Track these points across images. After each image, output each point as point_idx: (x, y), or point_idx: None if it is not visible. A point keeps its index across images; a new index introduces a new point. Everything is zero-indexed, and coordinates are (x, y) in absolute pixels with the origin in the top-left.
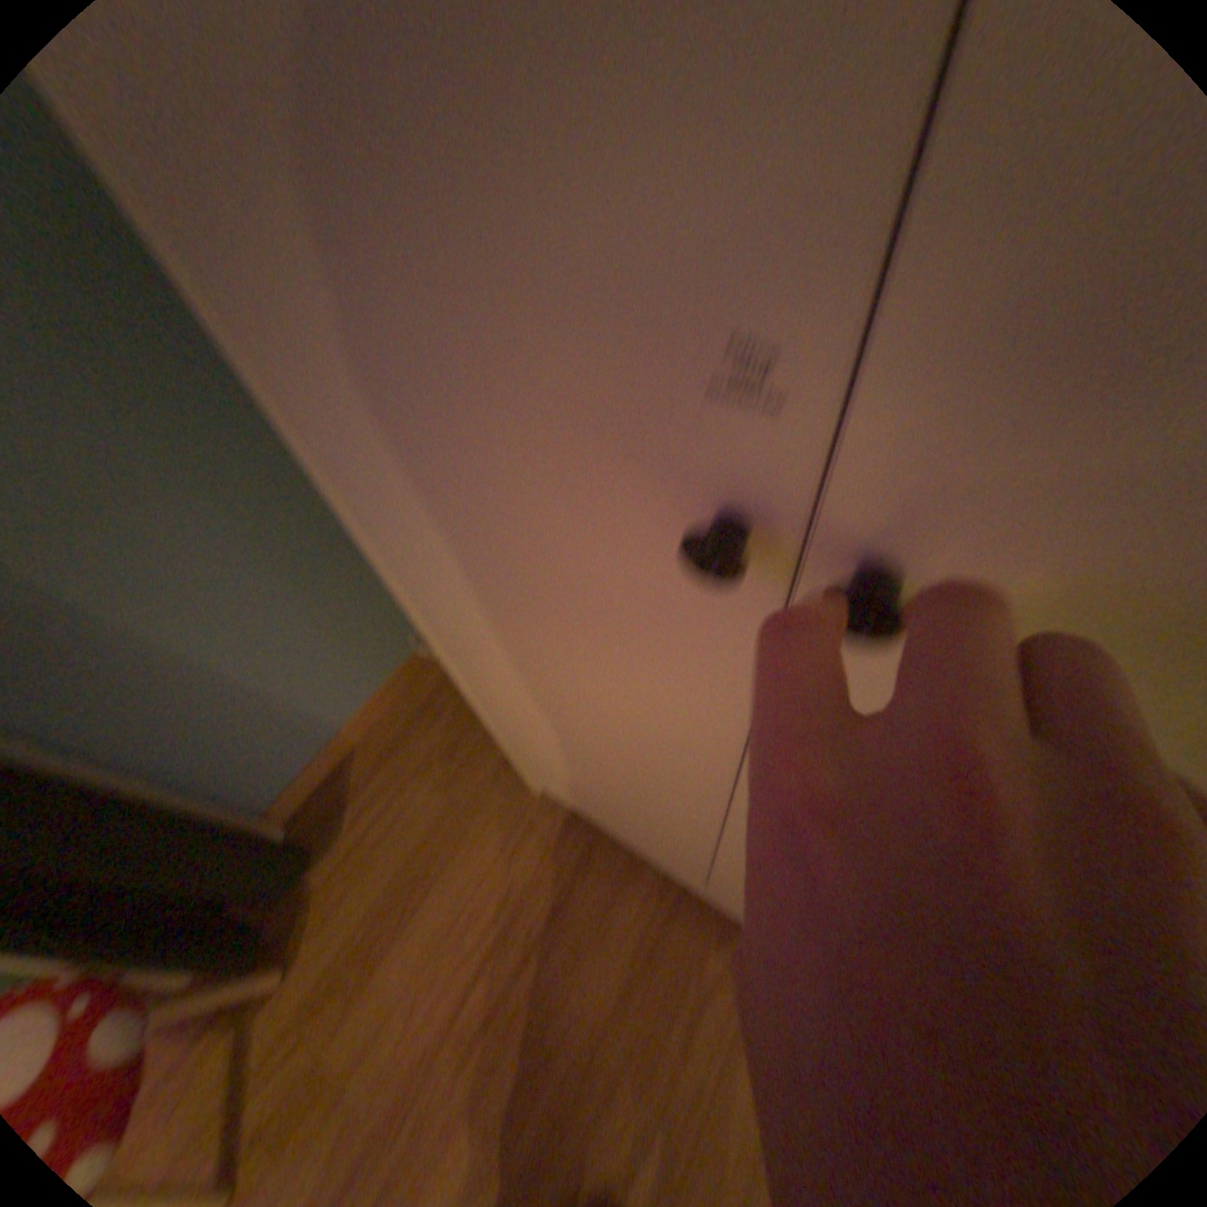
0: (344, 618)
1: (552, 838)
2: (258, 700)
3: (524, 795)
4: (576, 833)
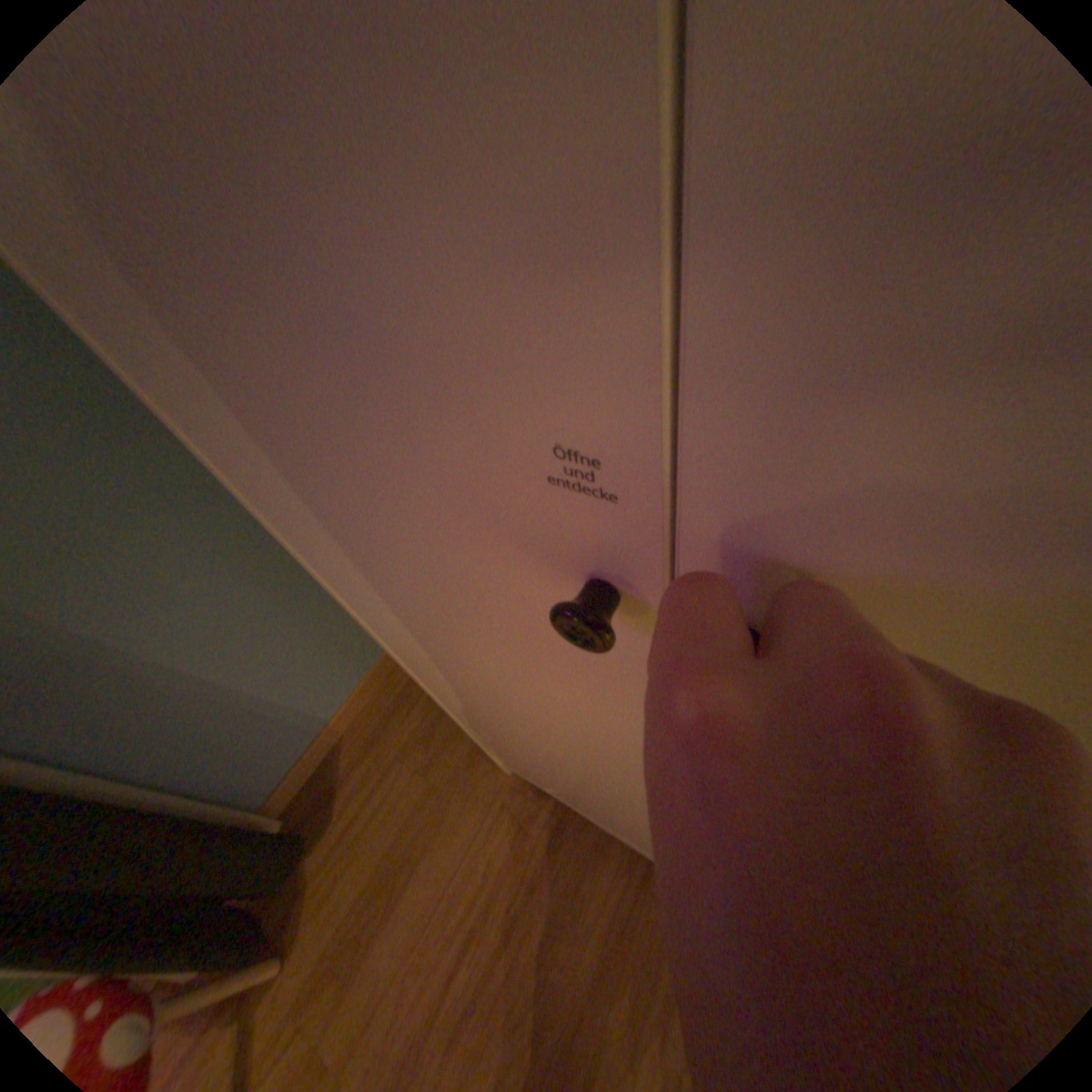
0: (325, 619)
1: (524, 814)
2: (252, 700)
3: (497, 772)
4: (546, 808)
